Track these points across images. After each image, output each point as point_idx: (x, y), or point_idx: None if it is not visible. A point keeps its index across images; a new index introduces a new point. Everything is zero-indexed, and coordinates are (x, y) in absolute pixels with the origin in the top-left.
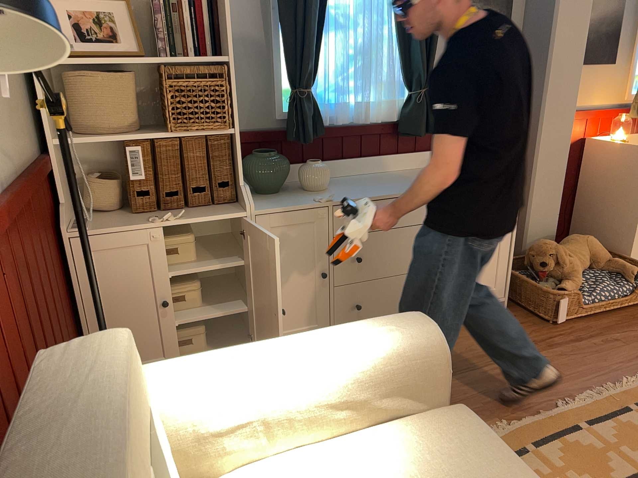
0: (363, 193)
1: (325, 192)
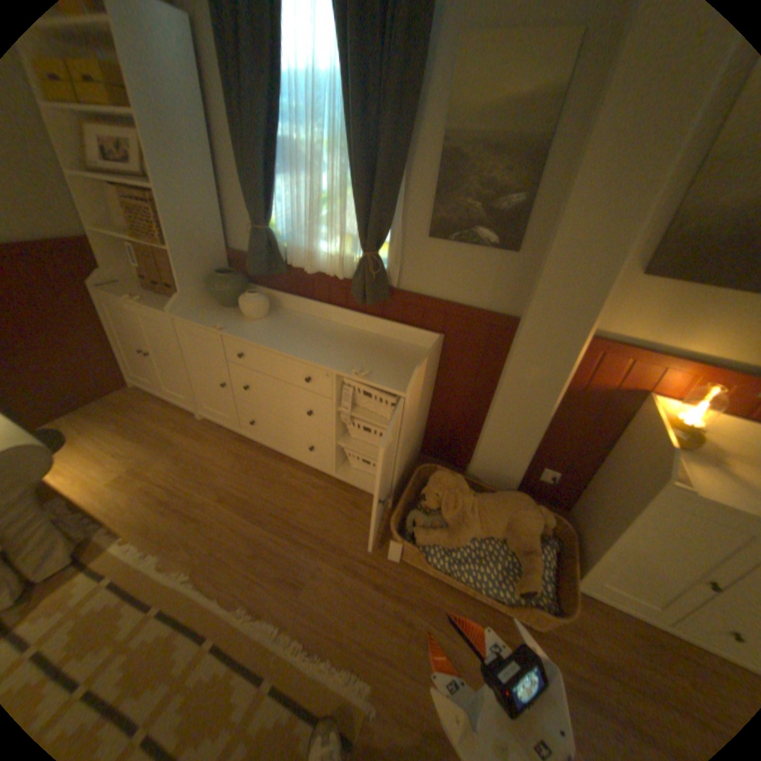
0: (257, 335)
1: (247, 322)
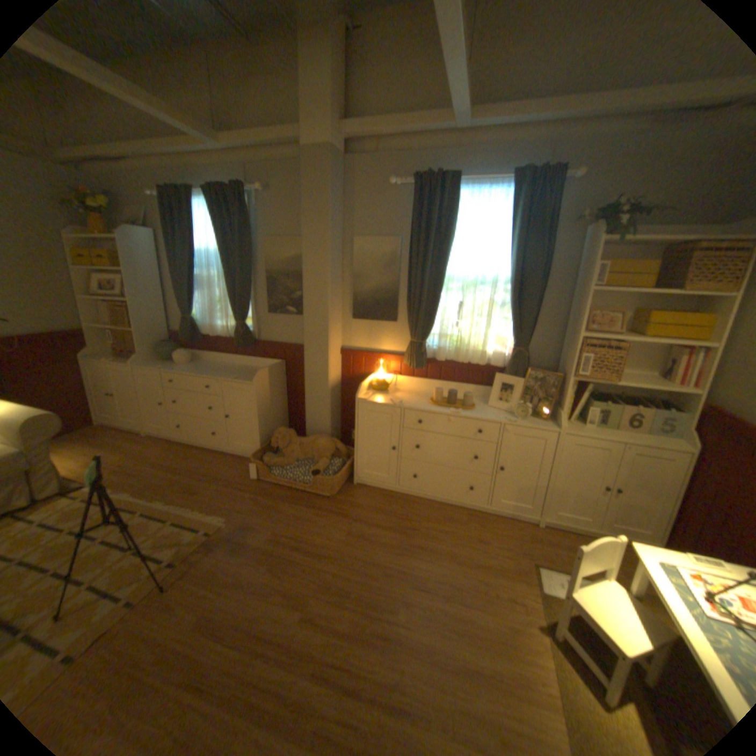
0: (180, 371)
1: (175, 367)
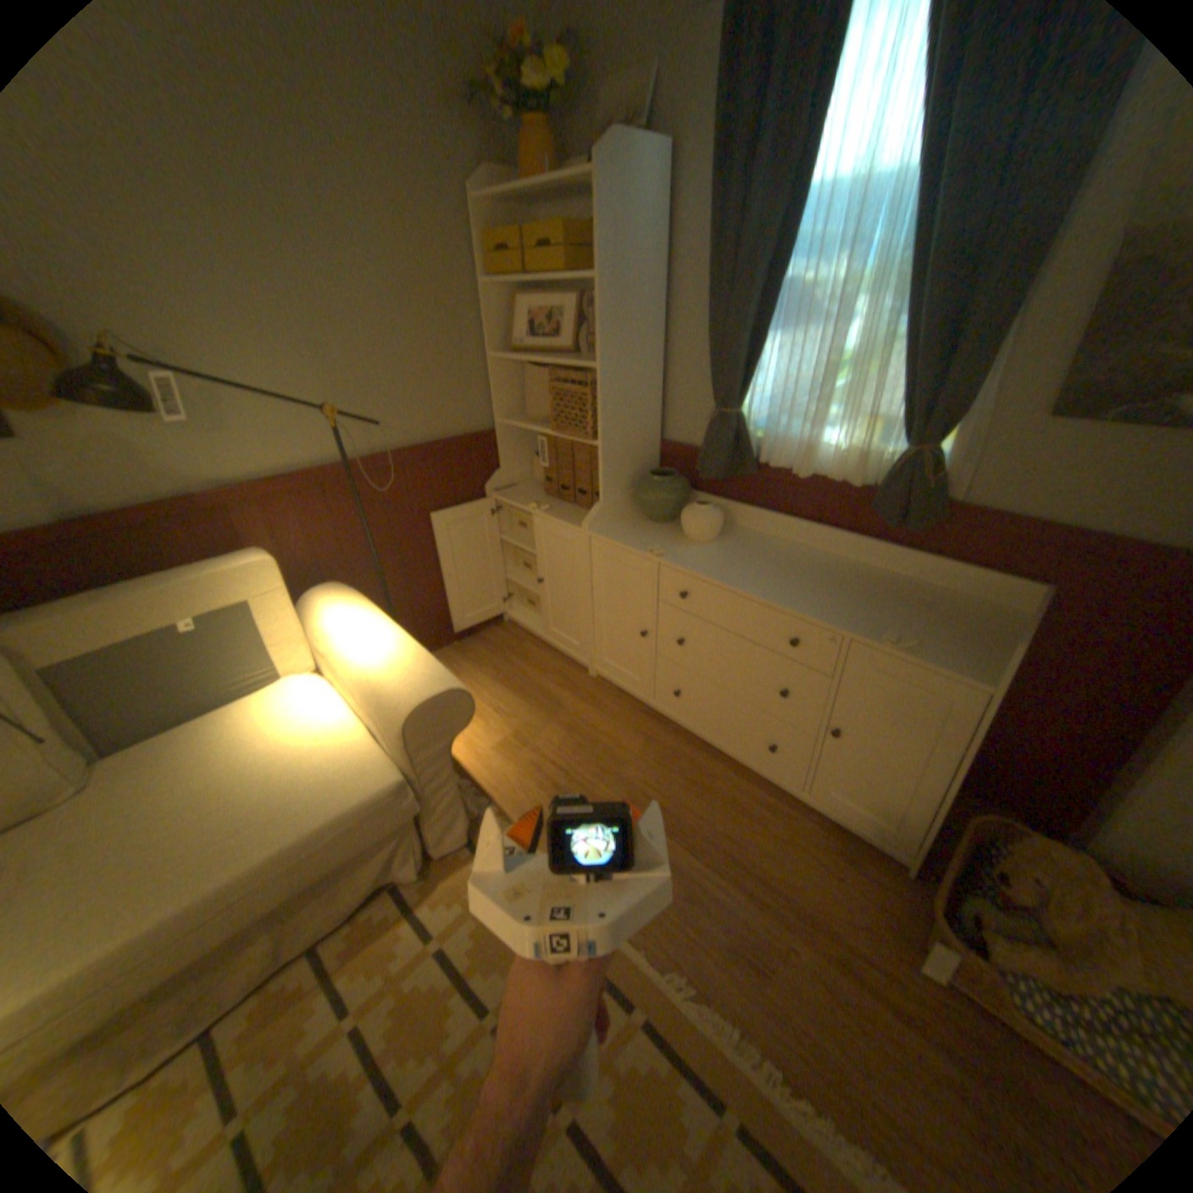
0: (711, 567)
1: (691, 546)
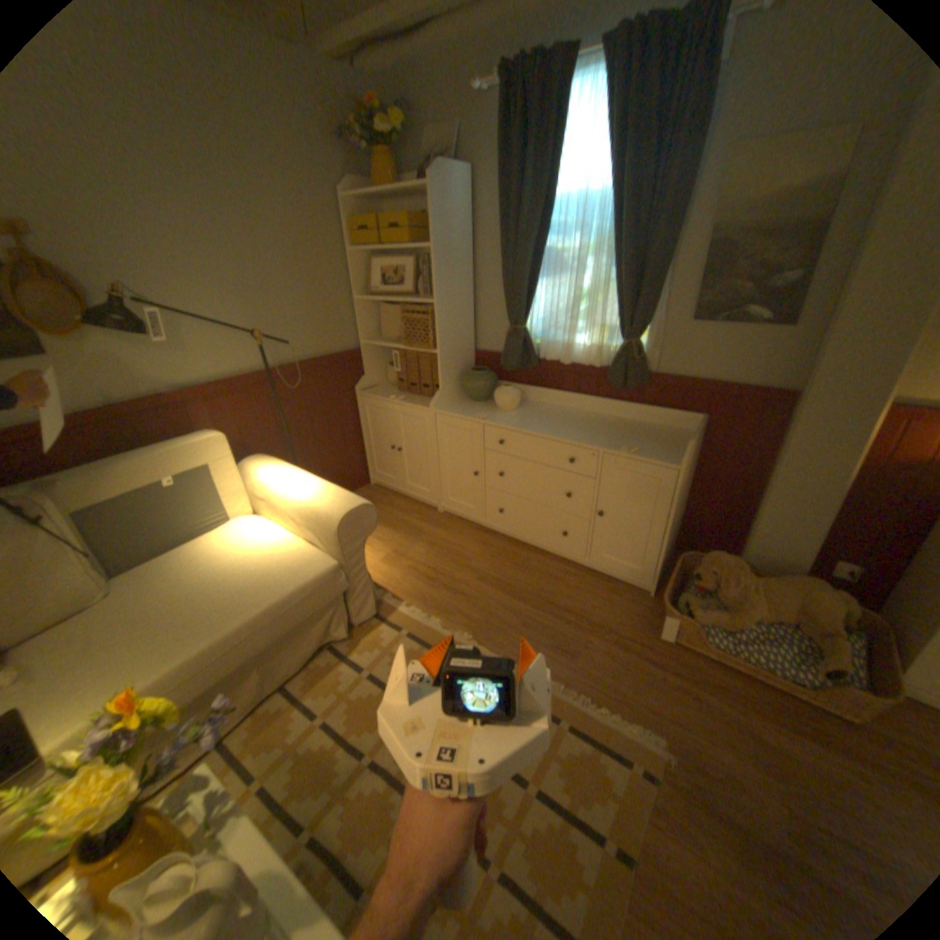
0: (517, 423)
1: (502, 413)
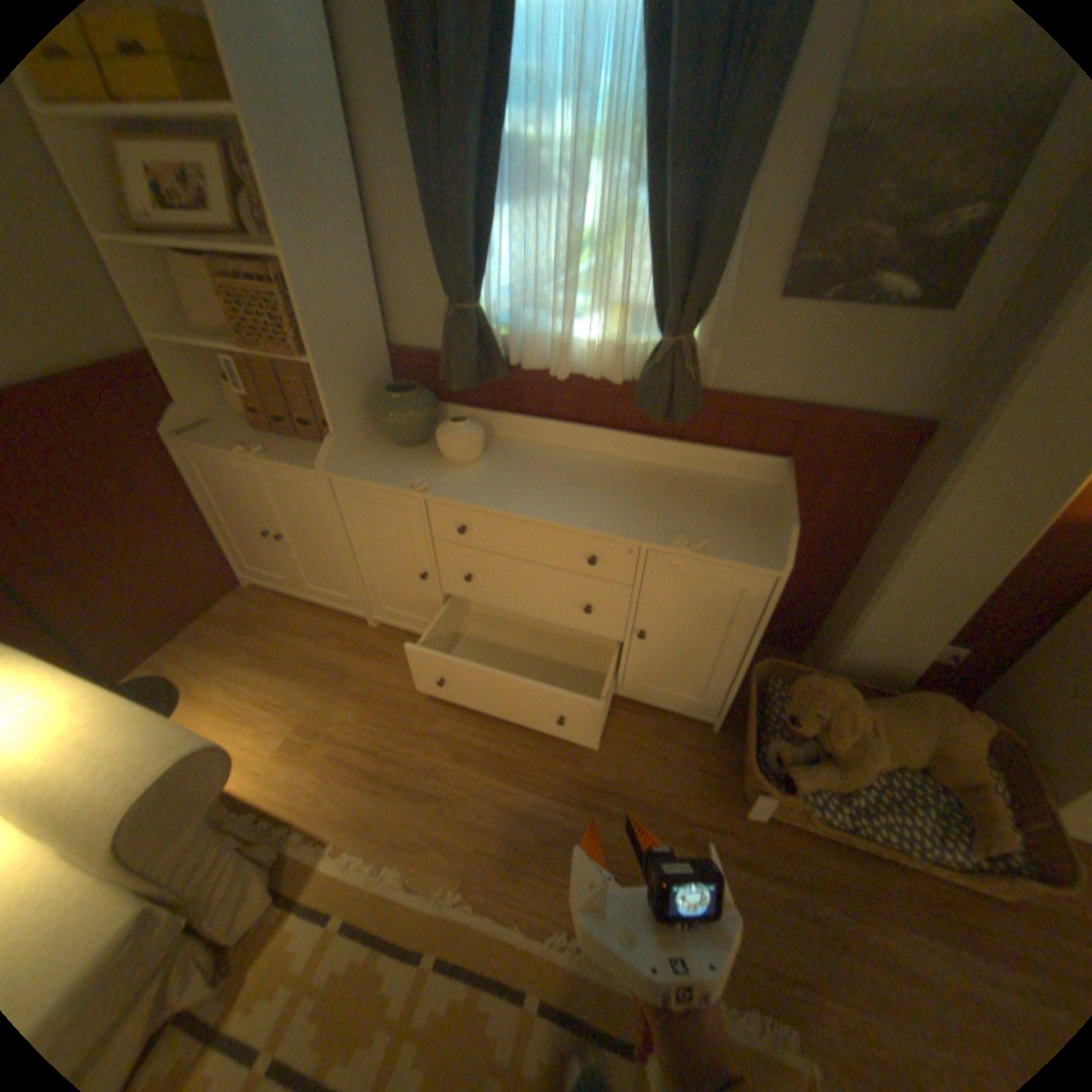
0: (487, 494)
1: (456, 470)
